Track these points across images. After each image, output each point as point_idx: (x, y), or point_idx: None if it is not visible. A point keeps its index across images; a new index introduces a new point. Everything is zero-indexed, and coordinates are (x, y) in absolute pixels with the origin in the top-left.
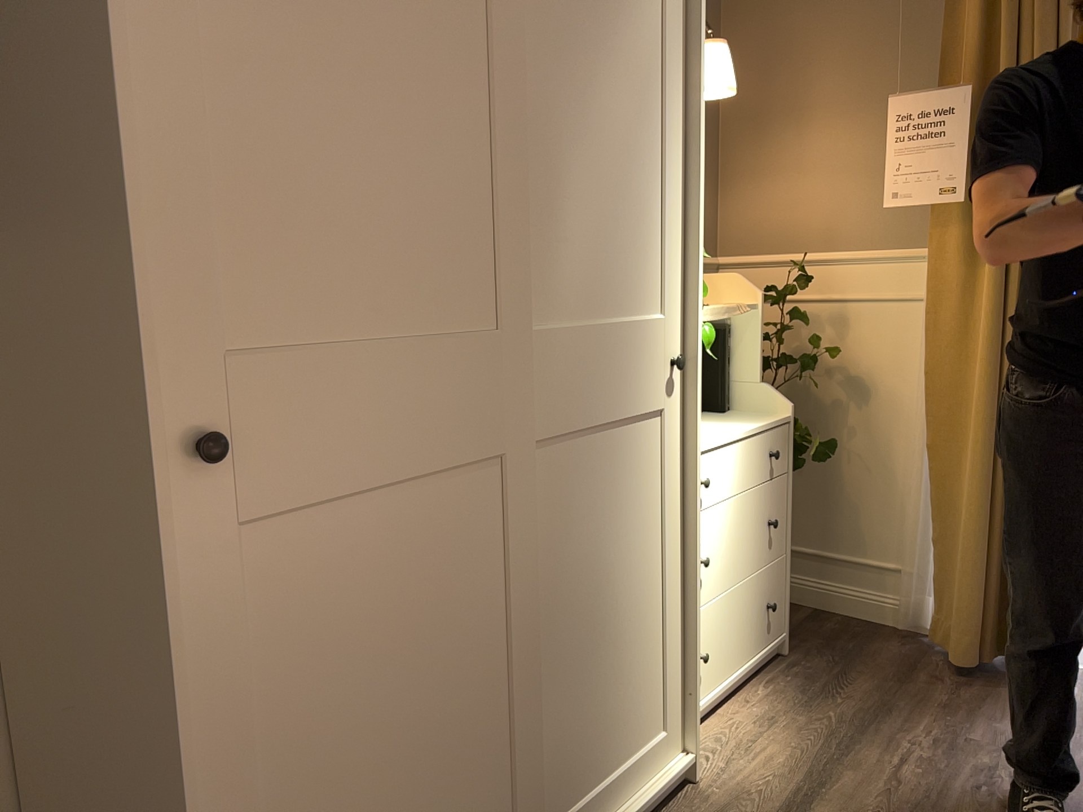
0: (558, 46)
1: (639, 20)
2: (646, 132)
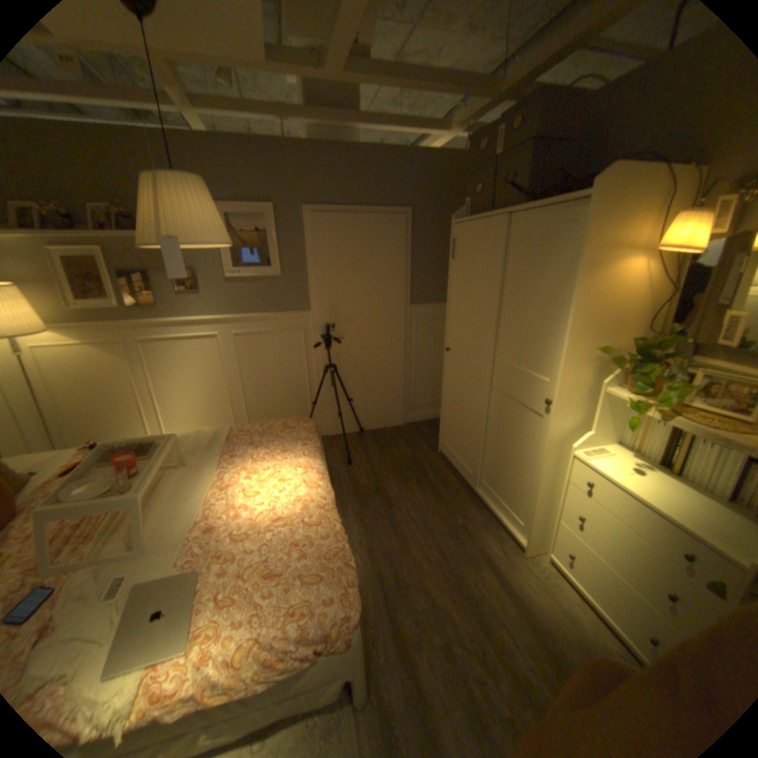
0: (518, 282)
1: (556, 263)
2: (553, 307)
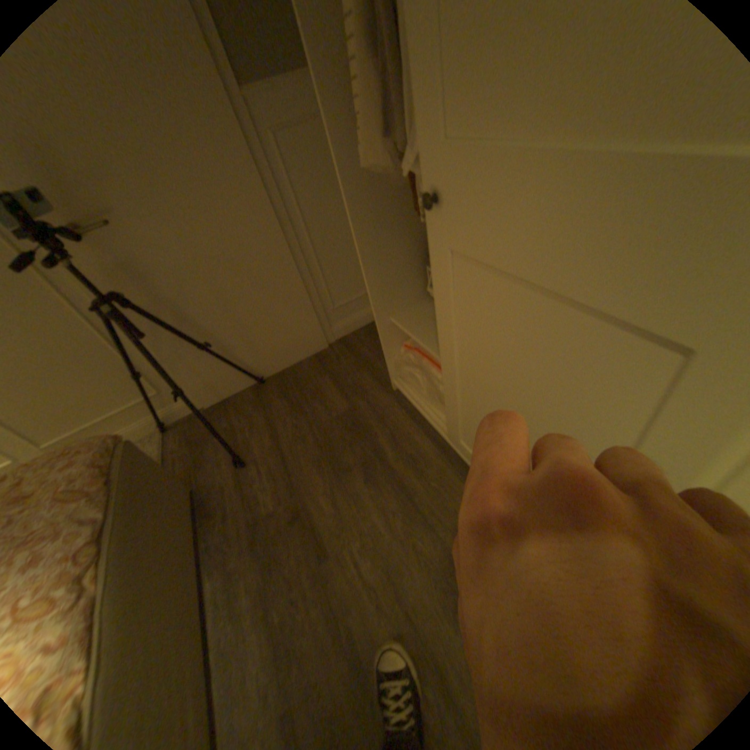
0: None
1: None
2: None
